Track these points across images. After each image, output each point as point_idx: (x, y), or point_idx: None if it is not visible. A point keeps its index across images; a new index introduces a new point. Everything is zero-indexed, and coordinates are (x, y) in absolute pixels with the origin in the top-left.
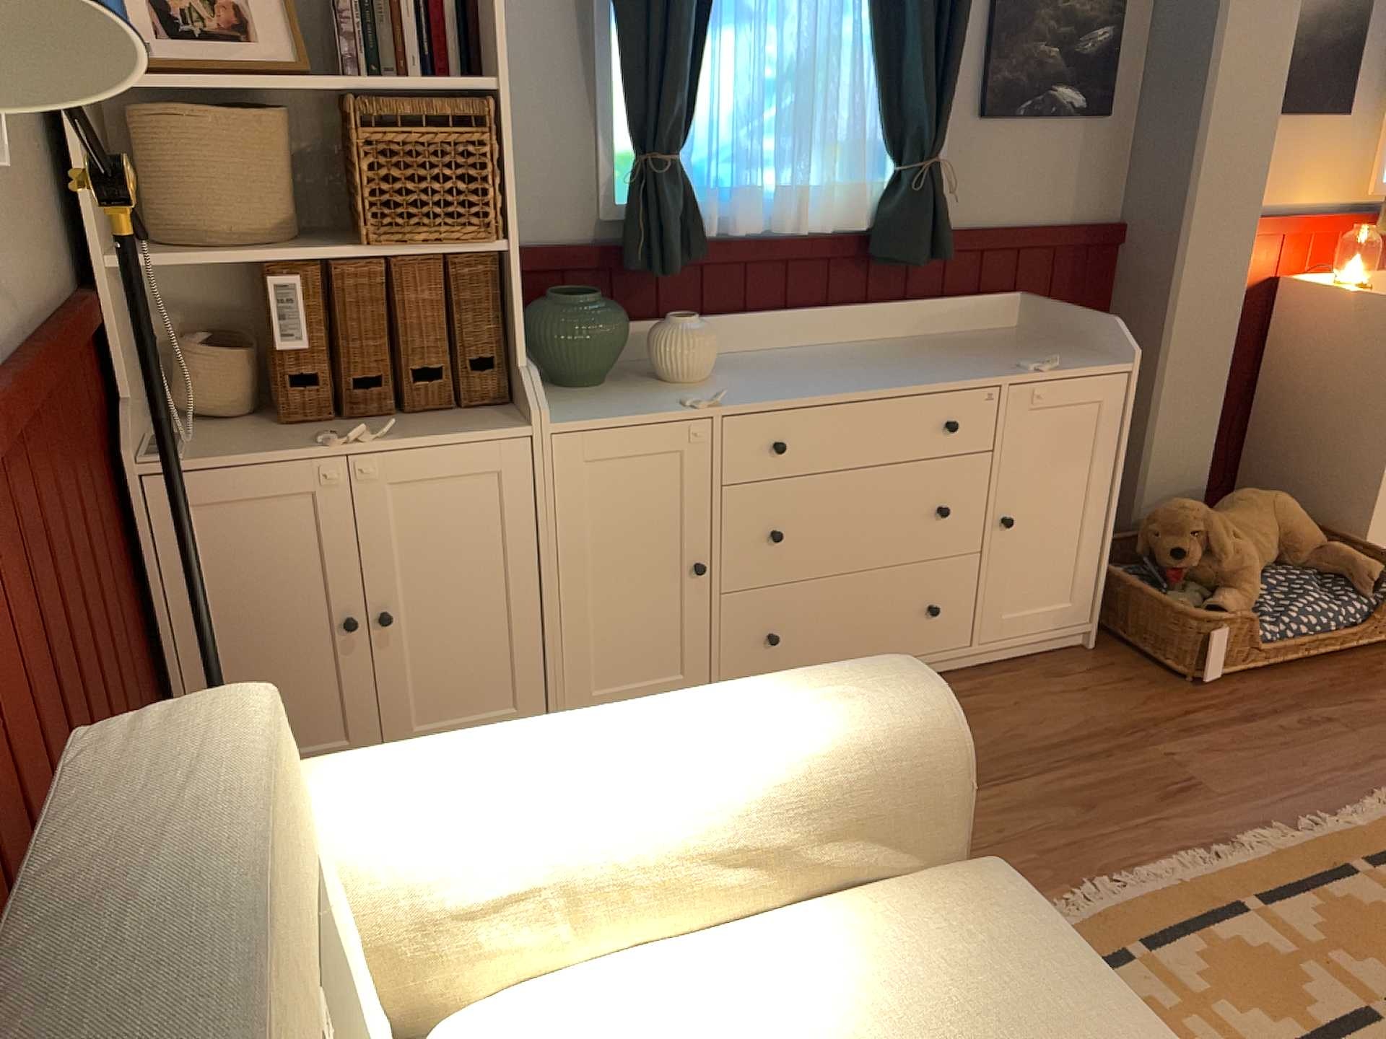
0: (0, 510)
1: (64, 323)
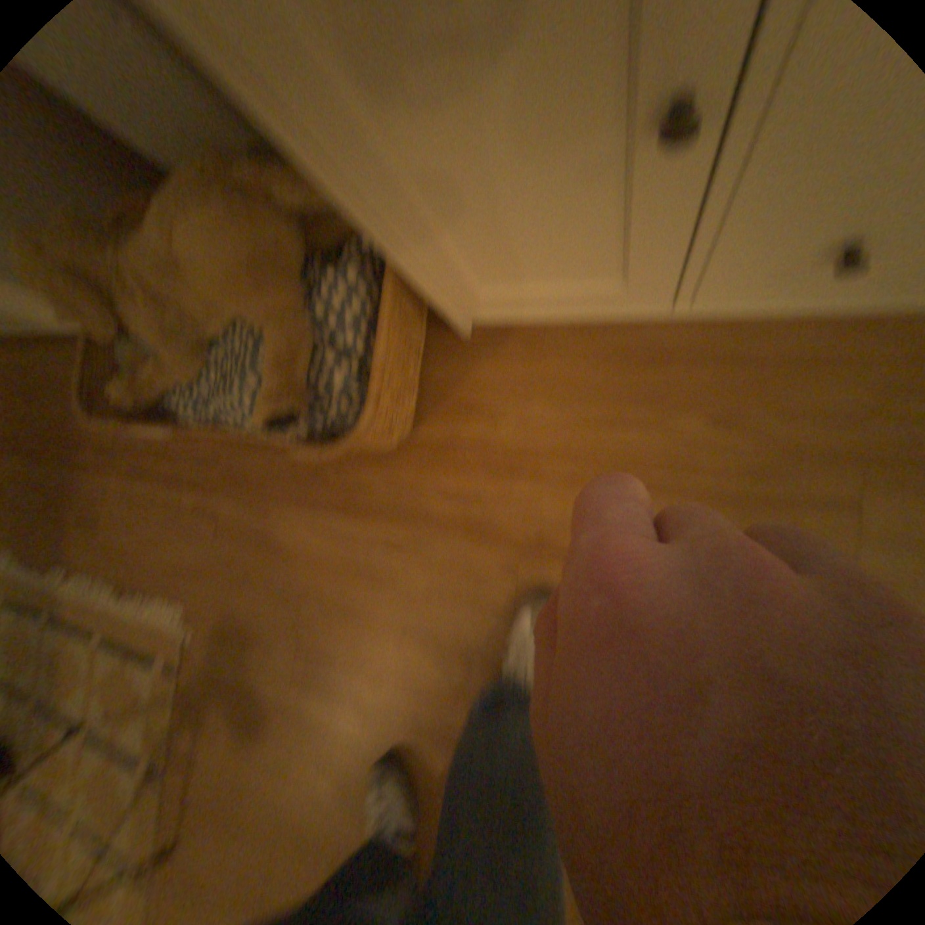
0: None
1: None
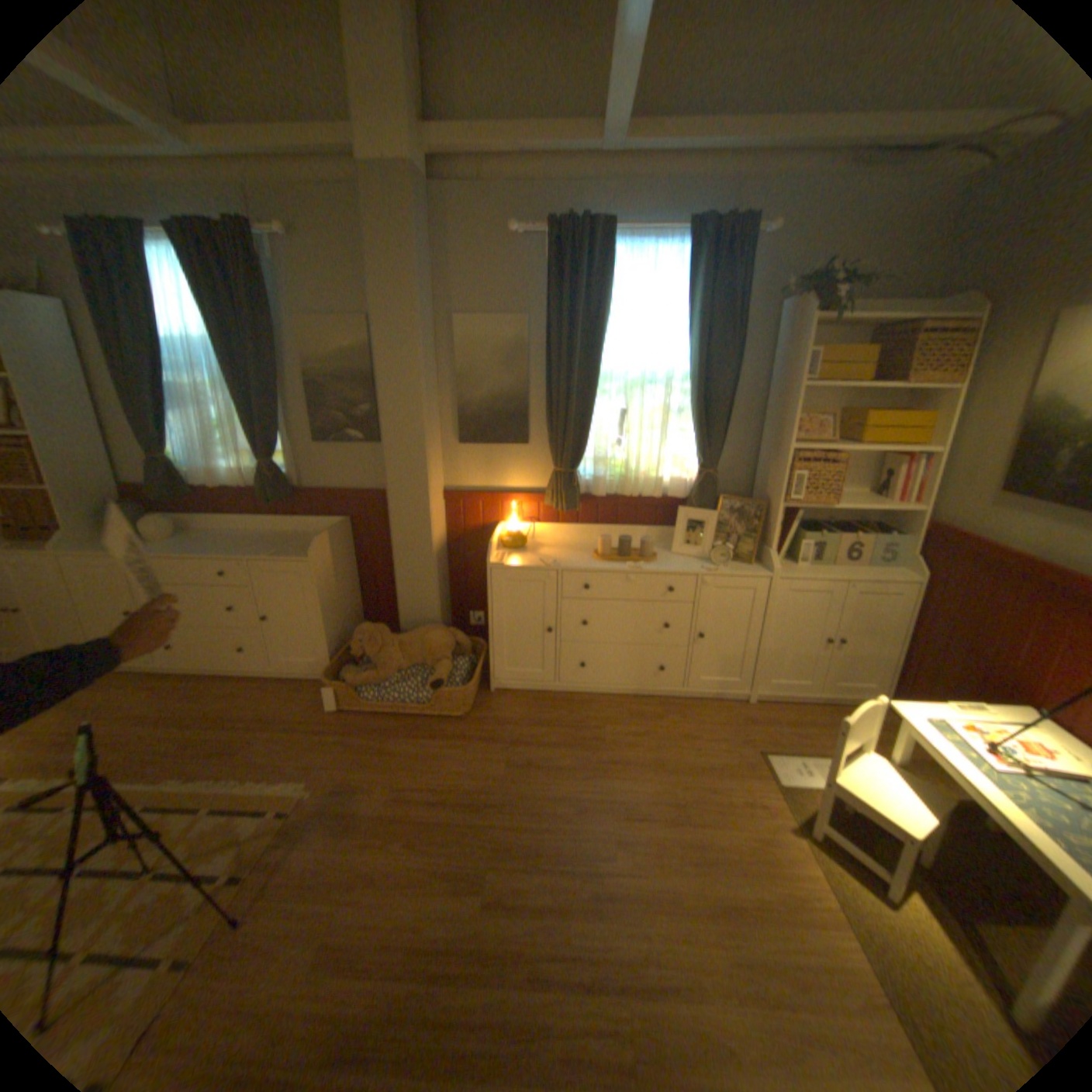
0: None
1: None
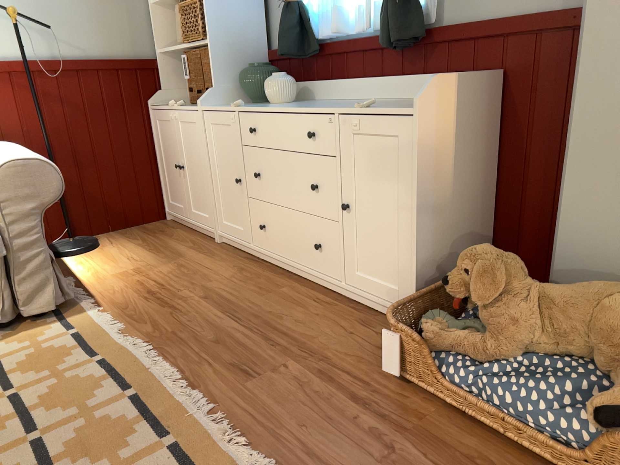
0: (37, 87)
1: (116, 61)
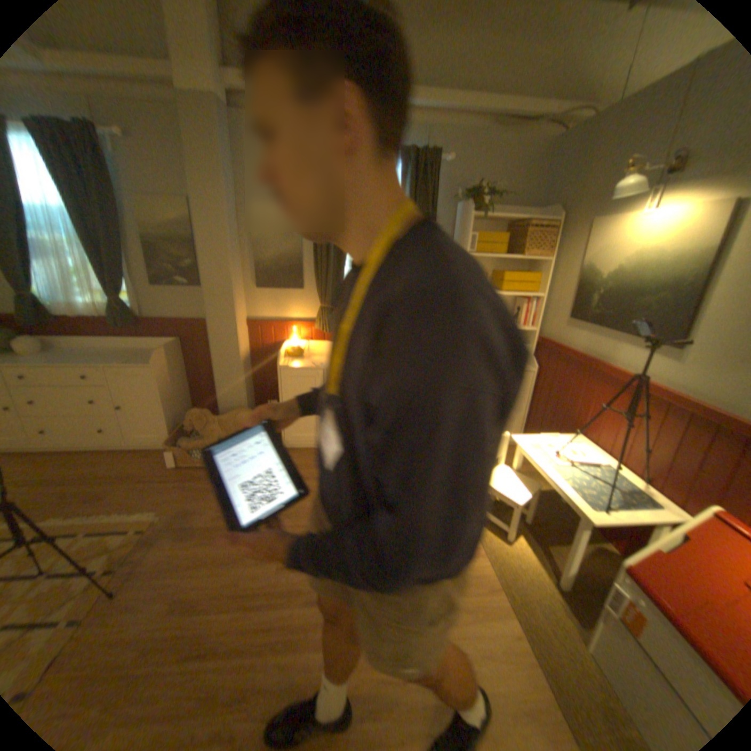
0: None
1: None
